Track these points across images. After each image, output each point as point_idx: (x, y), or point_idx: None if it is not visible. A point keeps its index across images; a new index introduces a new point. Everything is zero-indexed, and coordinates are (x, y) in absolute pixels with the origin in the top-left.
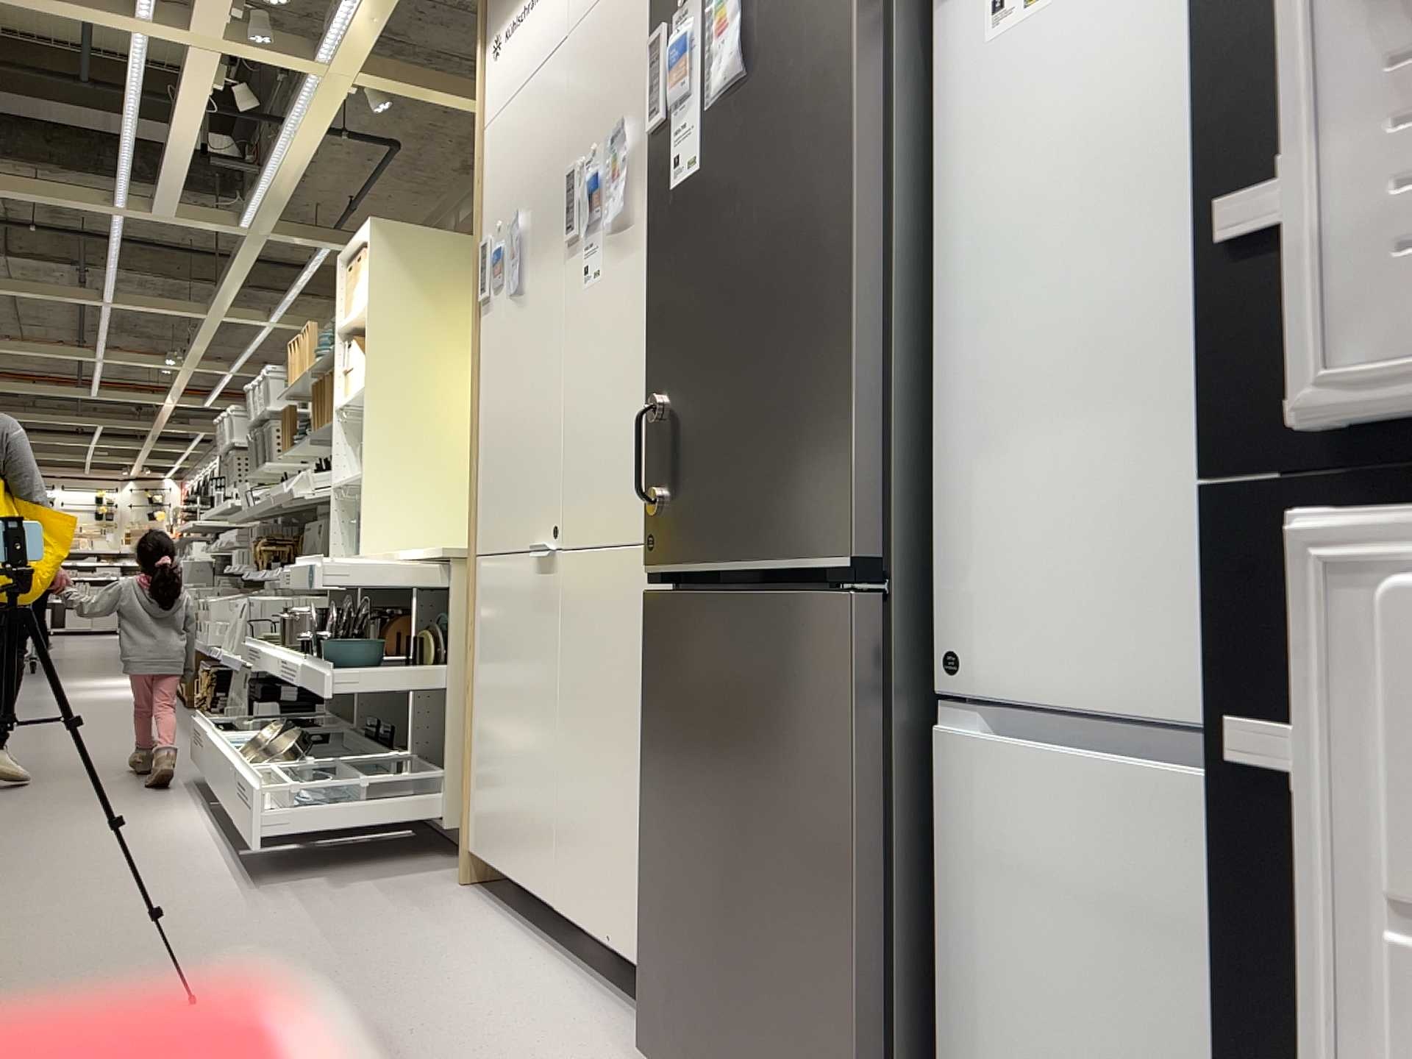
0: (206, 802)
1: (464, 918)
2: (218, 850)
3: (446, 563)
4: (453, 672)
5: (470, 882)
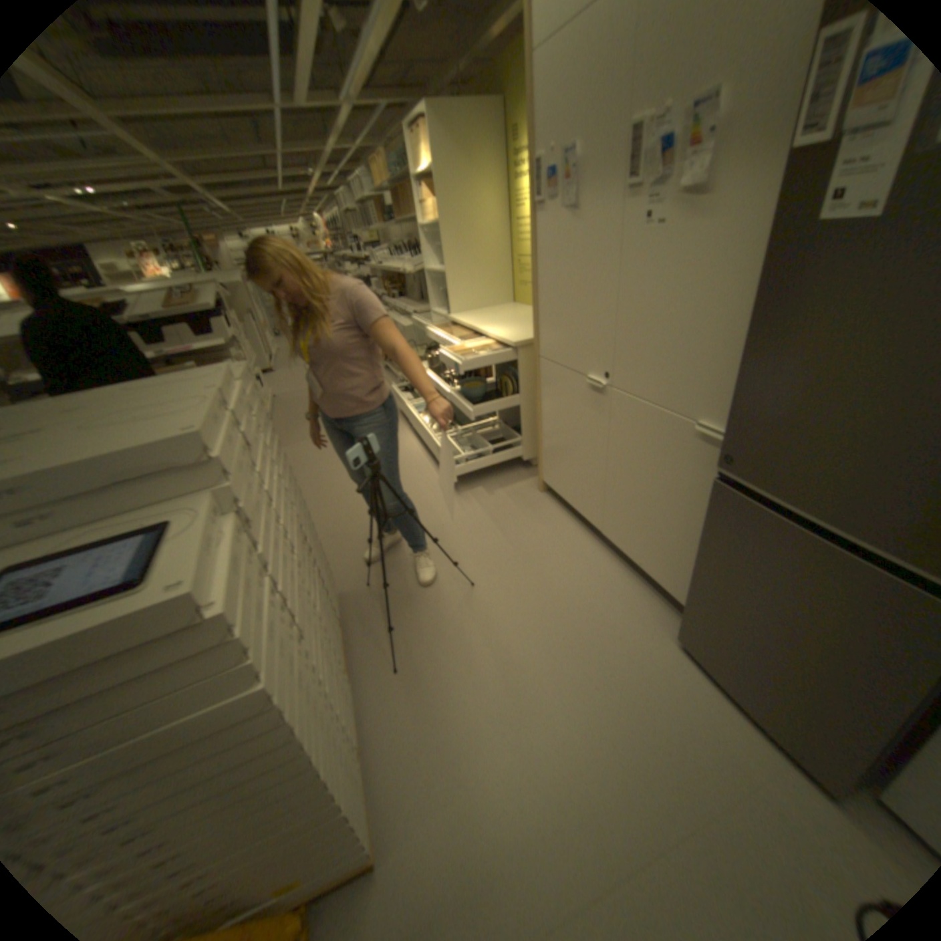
0: (409, 428)
1: (551, 517)
2: (430, 466)
3: (512, 345)
4: (522, 398)
5: (543, 490)
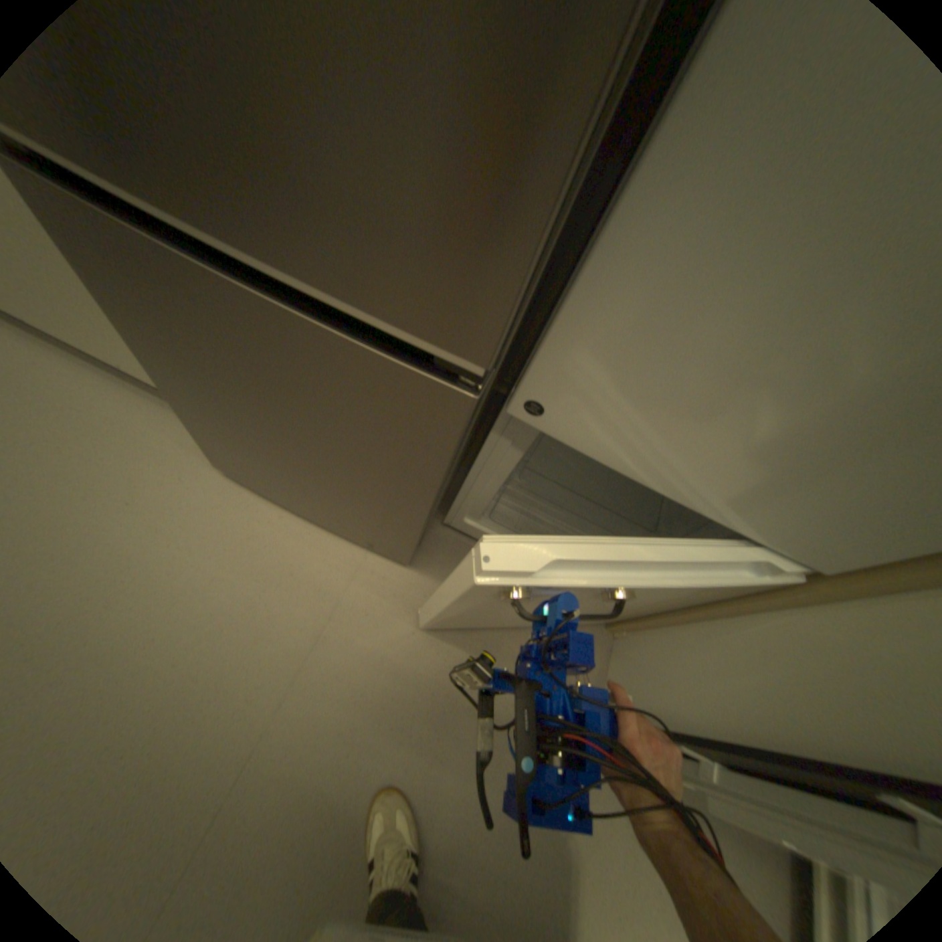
0: None
1: None
2: None
3: None
4: None
5: None
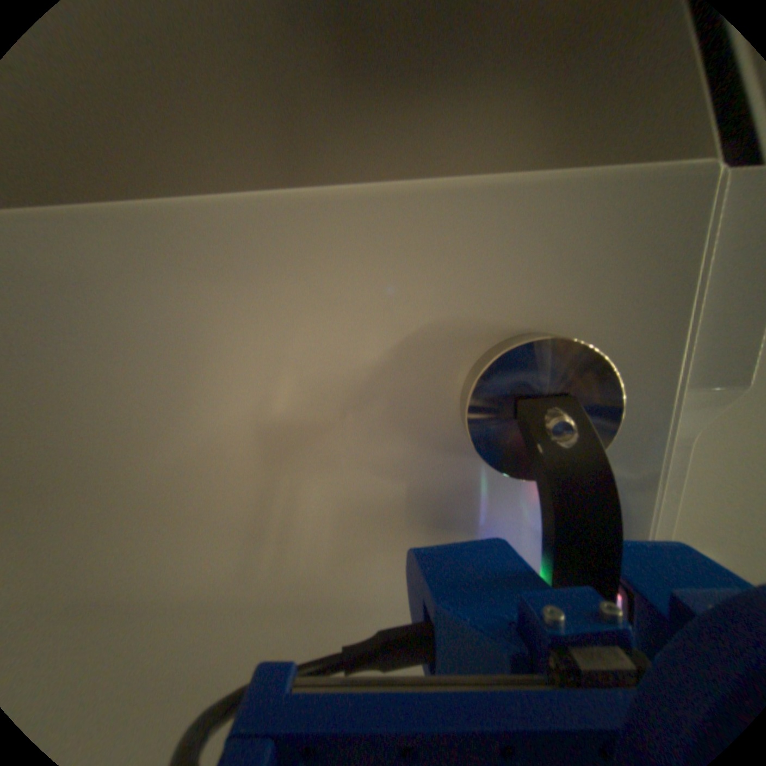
0: None
1: None
2: None
3: None
4: None
5: None
